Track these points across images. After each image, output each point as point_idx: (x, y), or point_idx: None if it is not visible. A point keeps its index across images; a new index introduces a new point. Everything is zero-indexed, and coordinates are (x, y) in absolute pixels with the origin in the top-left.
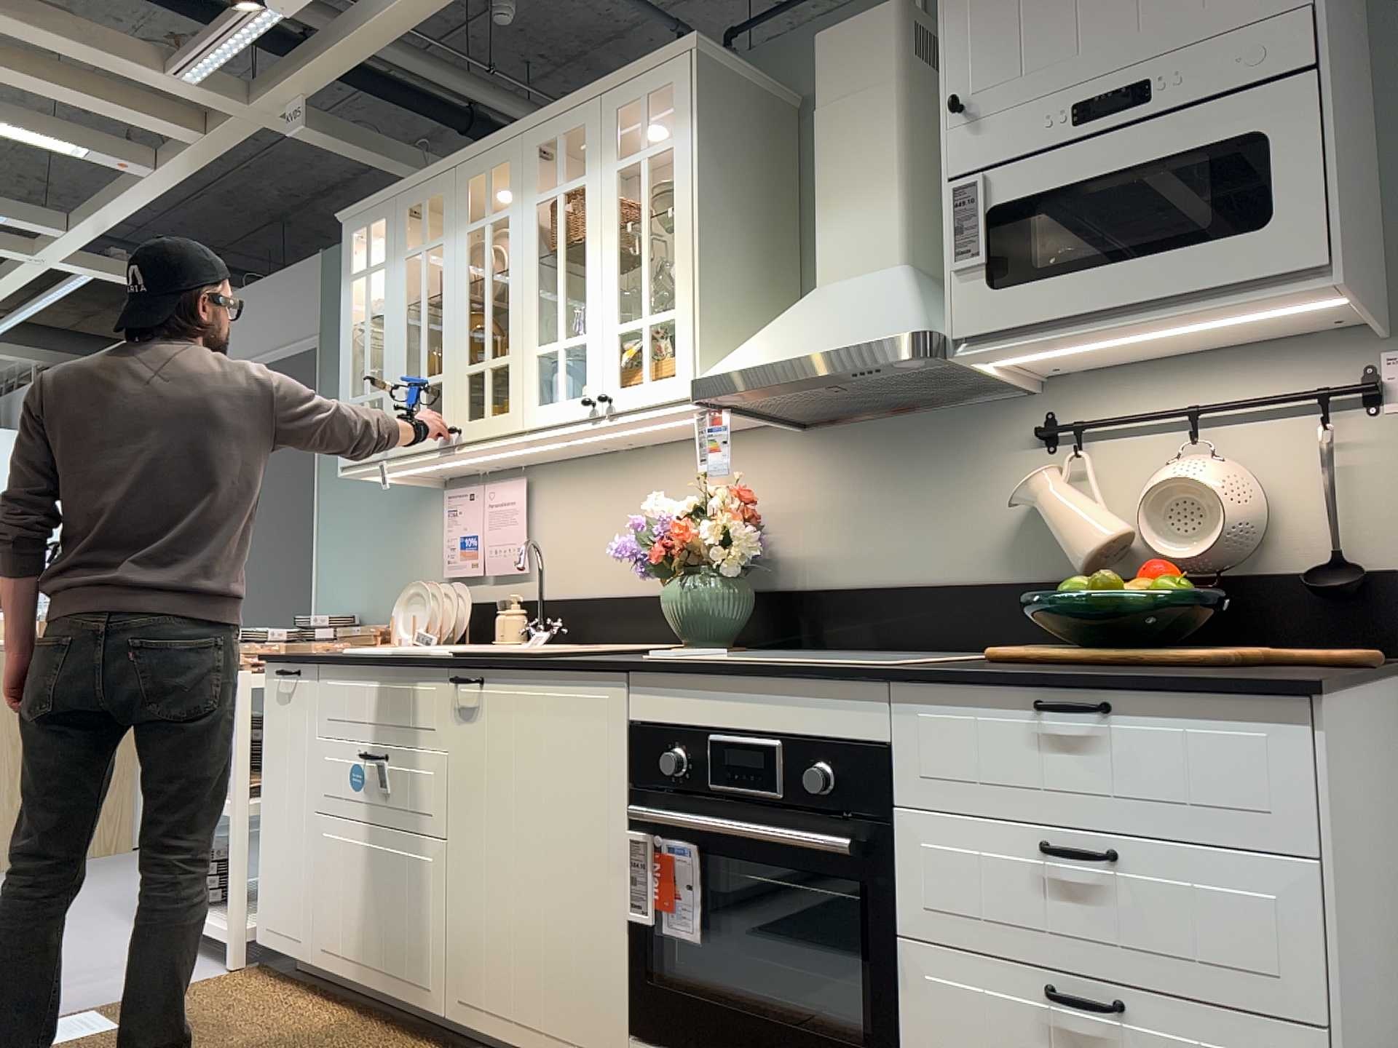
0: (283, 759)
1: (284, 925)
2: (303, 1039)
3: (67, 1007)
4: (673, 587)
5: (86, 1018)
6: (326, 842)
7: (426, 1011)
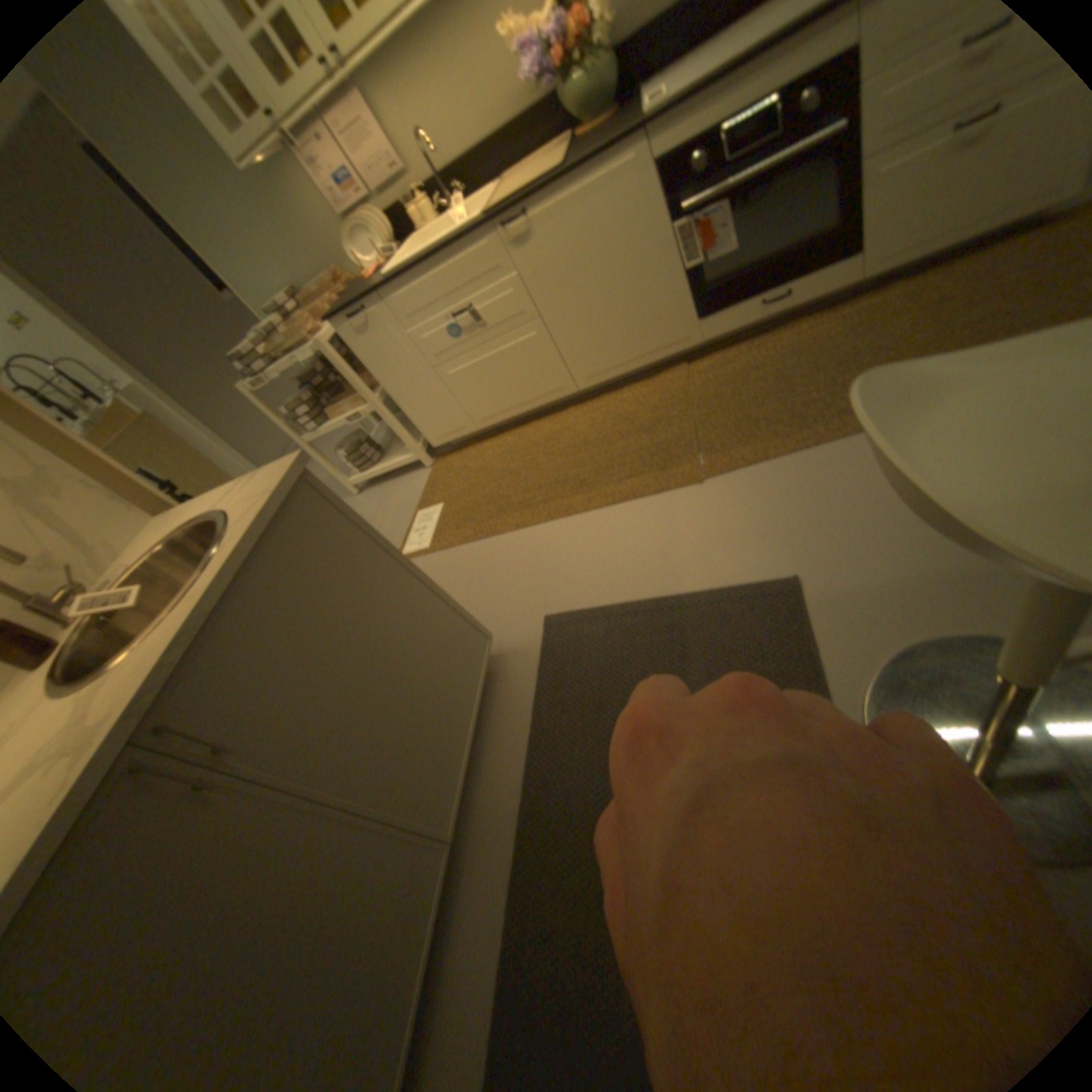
0: (389, 360)
1: (450, 428)
2: (523, 446)
3: (403, 520)
4: (571, 78)
5: (423, 513)
6: (454, 375)
7: (567, 395)
